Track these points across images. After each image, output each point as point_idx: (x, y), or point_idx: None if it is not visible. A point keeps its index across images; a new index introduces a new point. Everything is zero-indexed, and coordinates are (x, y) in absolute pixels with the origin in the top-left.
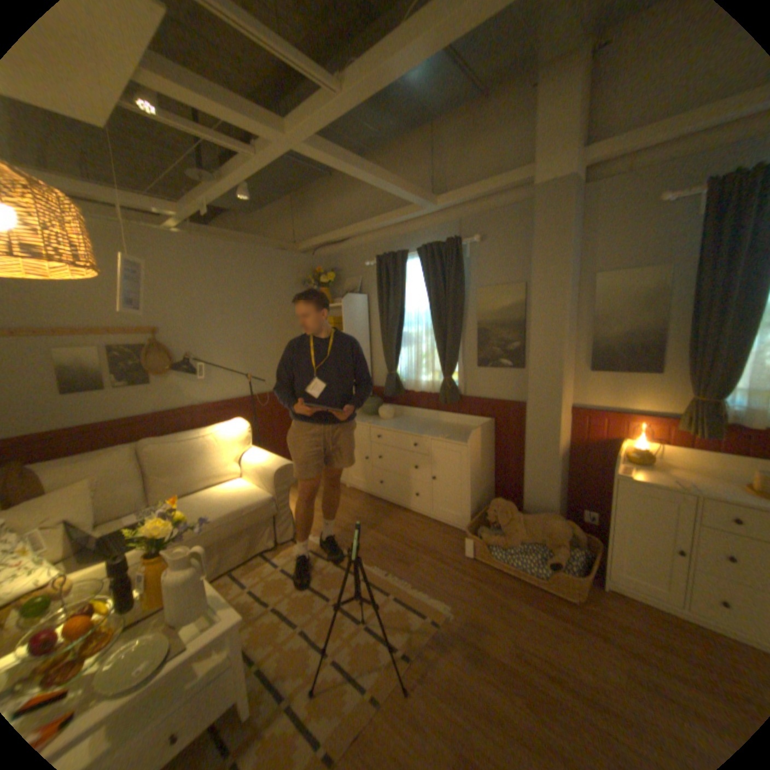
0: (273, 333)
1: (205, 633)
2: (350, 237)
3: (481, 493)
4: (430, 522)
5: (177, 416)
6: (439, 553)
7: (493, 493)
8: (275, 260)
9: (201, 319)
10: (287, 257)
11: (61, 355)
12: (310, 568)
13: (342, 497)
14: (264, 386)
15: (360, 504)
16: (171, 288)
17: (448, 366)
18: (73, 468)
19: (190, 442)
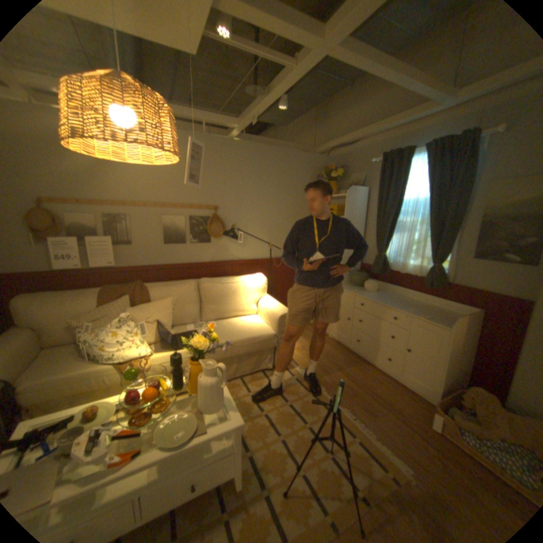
0: (290, 215)
1: (220, 425)
2: (361, 138)
3: (457, 376)
4: (398, 386)
5: (224, 266)
6: (405, 416)
7: (469, 378)
8: (298, 159)
9: (244, 201)
10: (307, 157)
11: (166, 220)
12: (296, 393)
13: (324, 344)
14: (279, 253)
15: (339, 354)
16: (229, 179)
17: (441, 254)
18: (165, 289)
19: (228, 285)
